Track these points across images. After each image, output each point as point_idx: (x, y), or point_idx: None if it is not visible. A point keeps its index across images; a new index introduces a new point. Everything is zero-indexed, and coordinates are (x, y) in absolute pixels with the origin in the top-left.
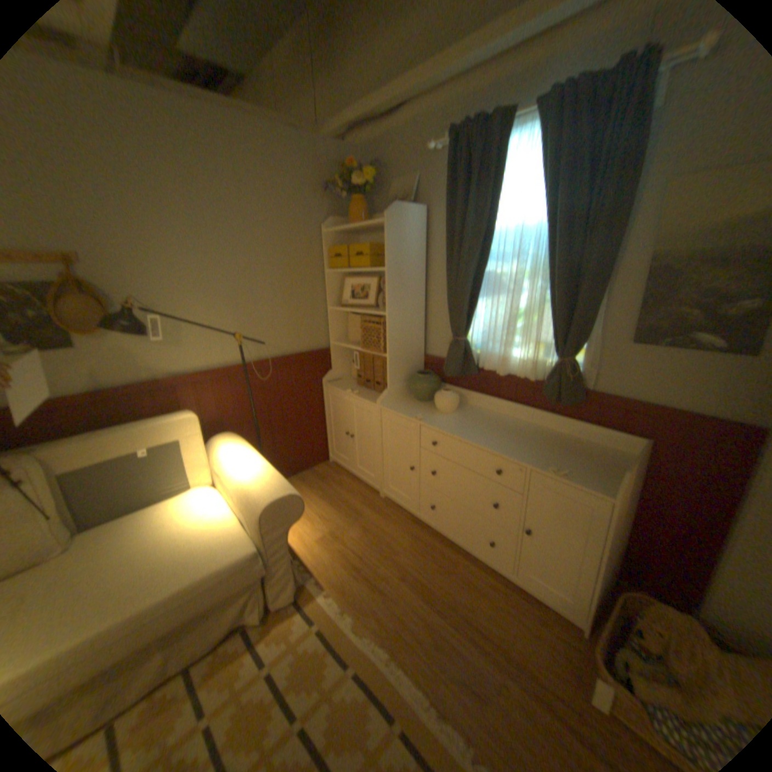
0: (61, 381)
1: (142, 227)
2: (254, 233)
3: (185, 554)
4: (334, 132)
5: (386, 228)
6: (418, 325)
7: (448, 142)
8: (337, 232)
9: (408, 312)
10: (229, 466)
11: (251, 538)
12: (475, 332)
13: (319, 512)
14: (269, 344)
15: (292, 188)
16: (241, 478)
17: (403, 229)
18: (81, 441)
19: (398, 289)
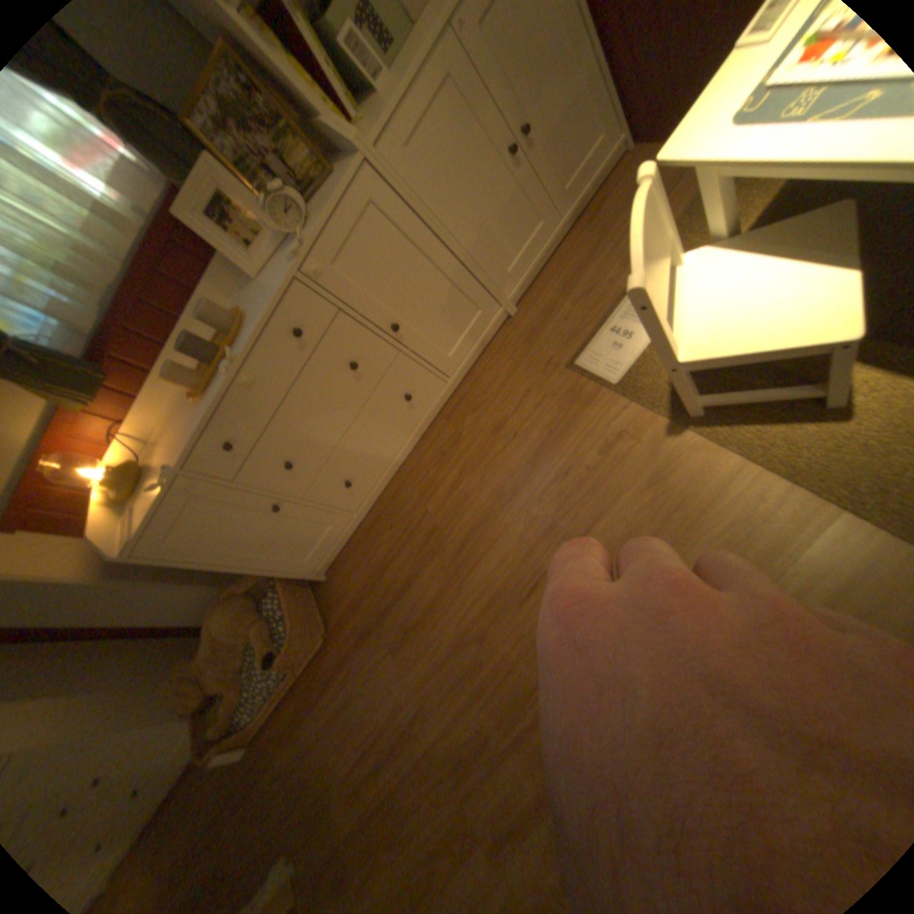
0: None
1: None
2: None
3: None
4: None
5: None
6: None
7: None
8: None
9: None
10: None
11: None
12: None
13: None
14: None
15: None
16: None
17: None
18: None
19: None
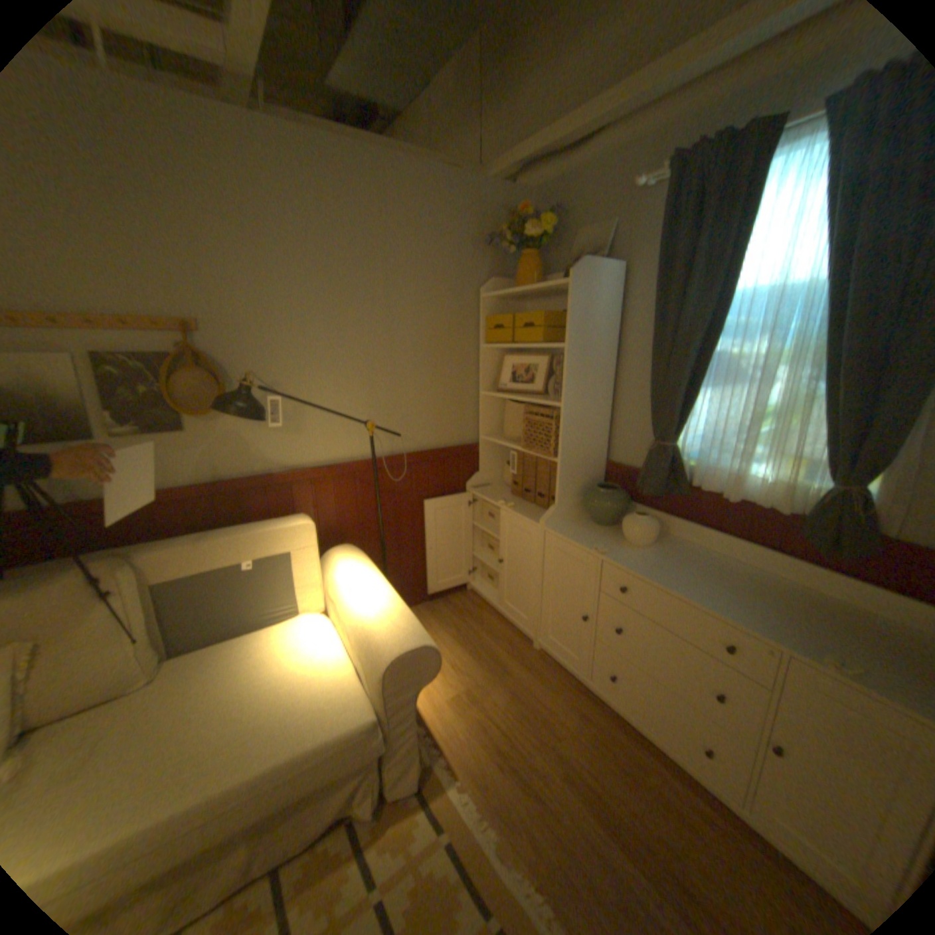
0: (168, 472)
1: (273, 291)
2: (399, 300)
3: (287, 713)
4: (503, 175)
5: (572, 292)
6: (603, 421)
7: (667, 176)
8: (500, 298)
9: (591, 403)
10: (349, 594)
11: (372, 700)
12: (691, 436)
13: (453, 661)
14: (406, 437)
15: (448, 243)
16: (363, 614)
17: (594, 294)
18: (182, 548)
19: (580, 373)
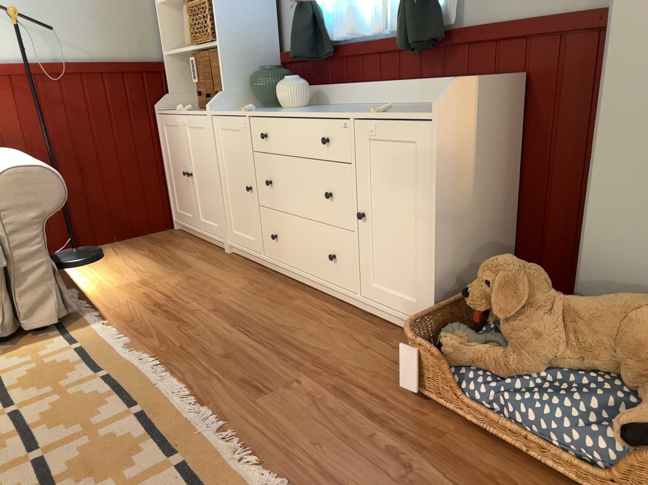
0: None
1: None
2: None
3: None
4: None
5: None
6: (265, 7)
7: None
8: None
9: None
10: None
11: None
12: None
13: (136, 266)
14: (70, 44)
15: None
16: None
17: None
18: None
19: None
